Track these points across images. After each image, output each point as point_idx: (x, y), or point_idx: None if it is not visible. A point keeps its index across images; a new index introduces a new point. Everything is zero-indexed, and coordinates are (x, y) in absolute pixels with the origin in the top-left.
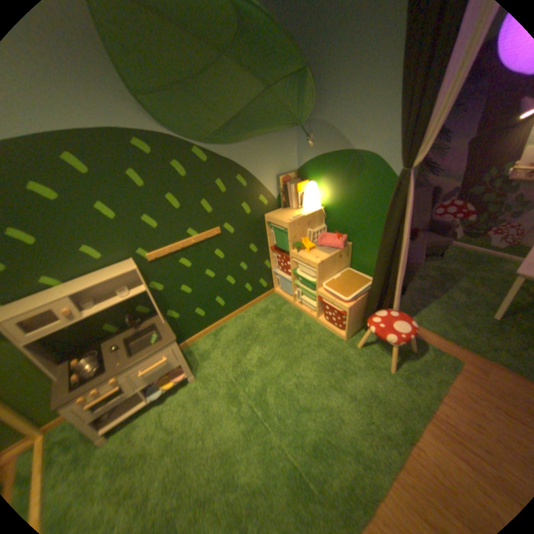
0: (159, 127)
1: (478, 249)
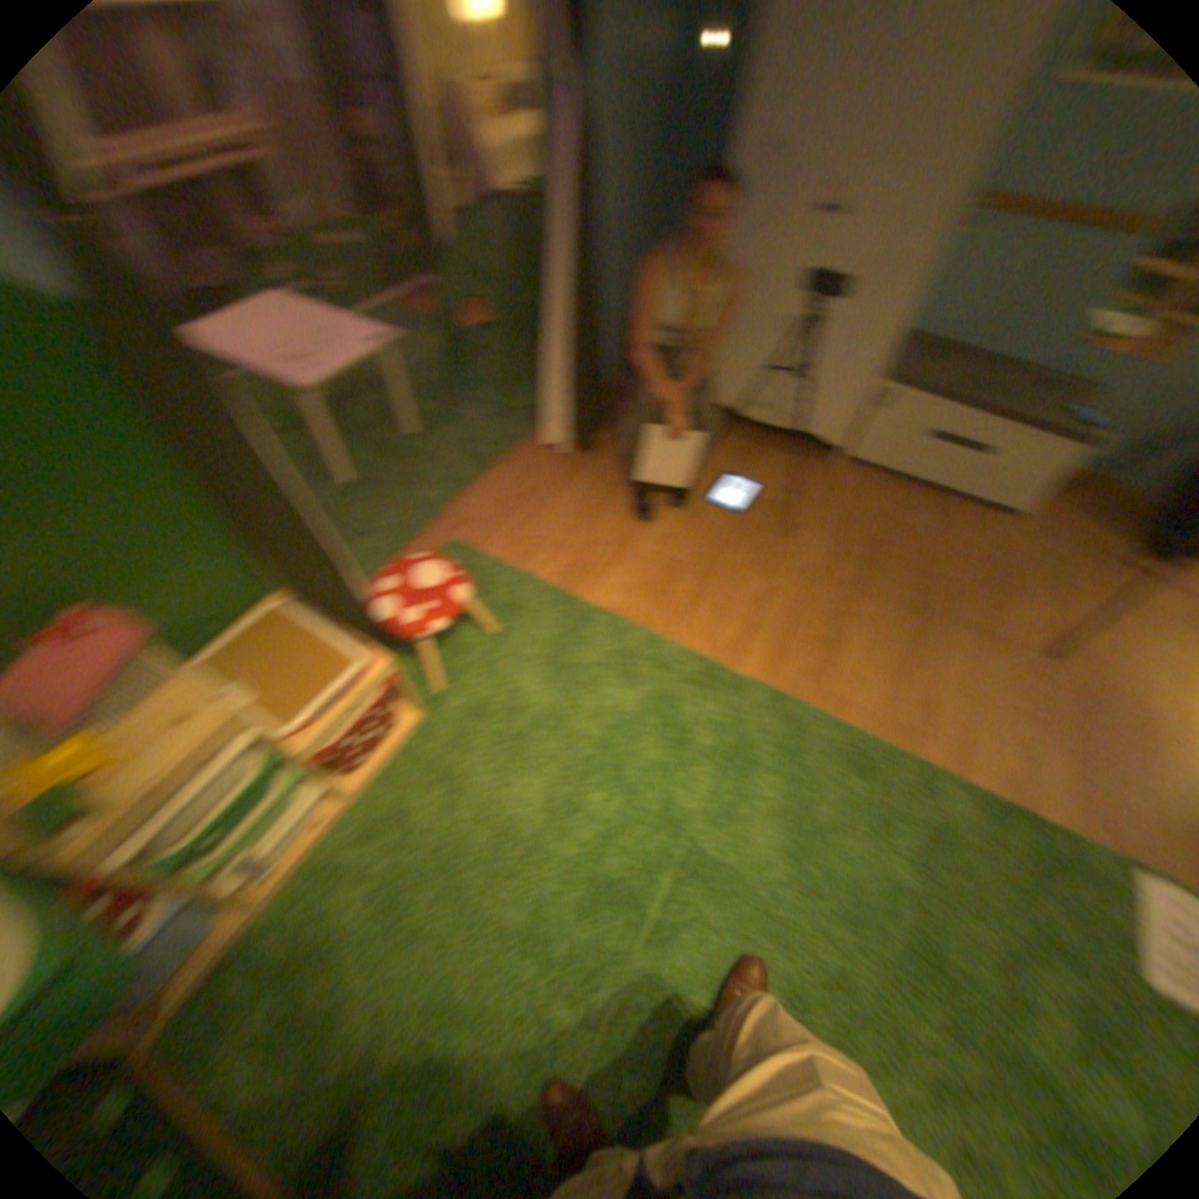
0: None
1: None
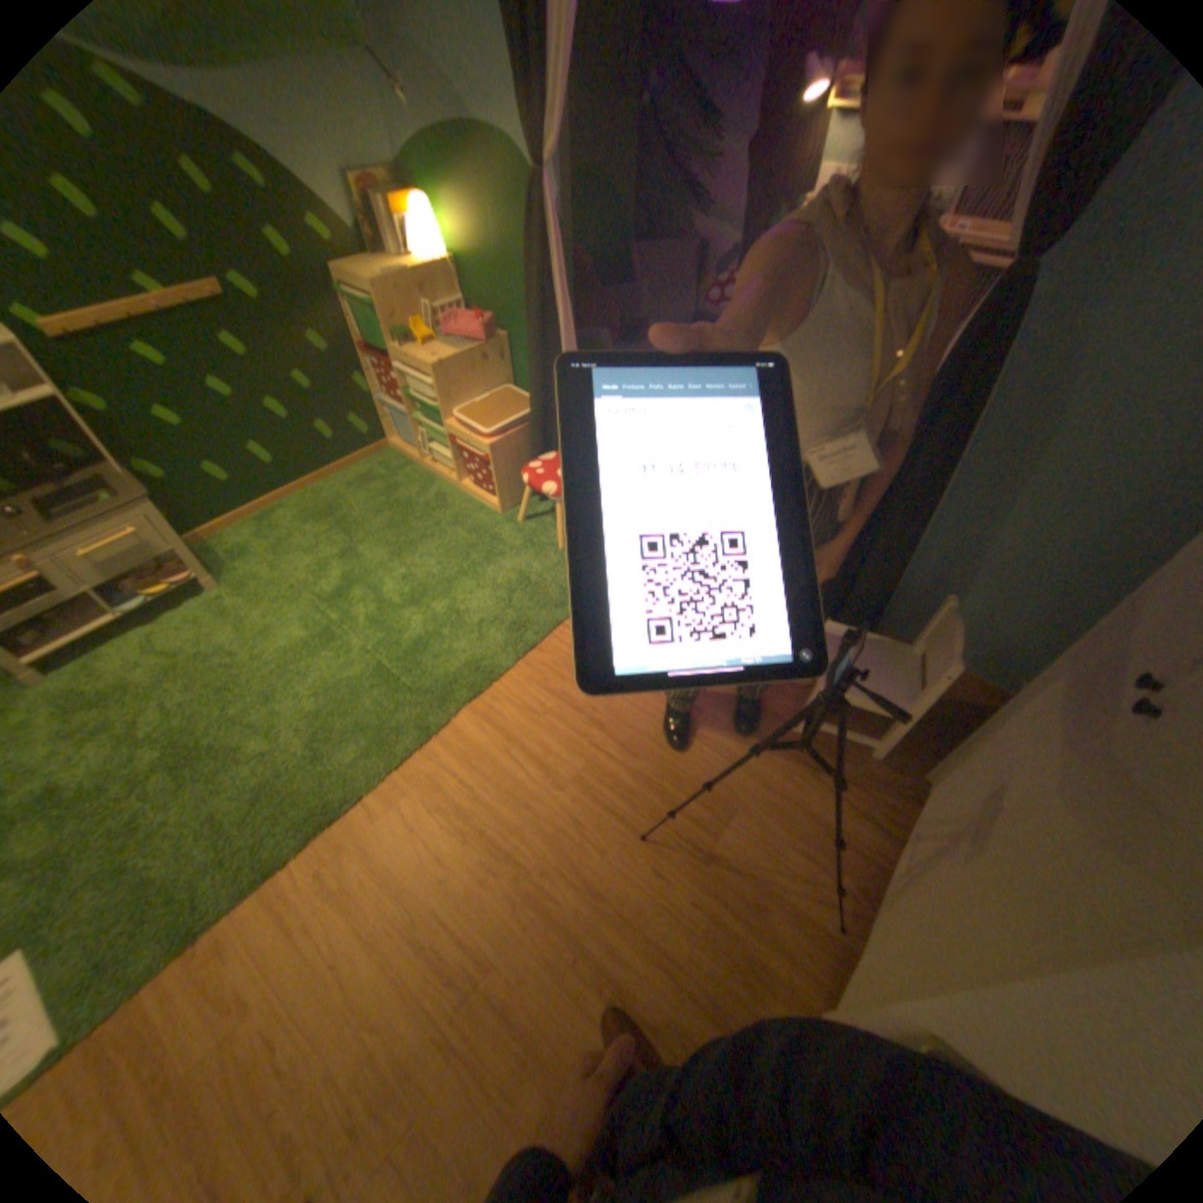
0: None
1: None
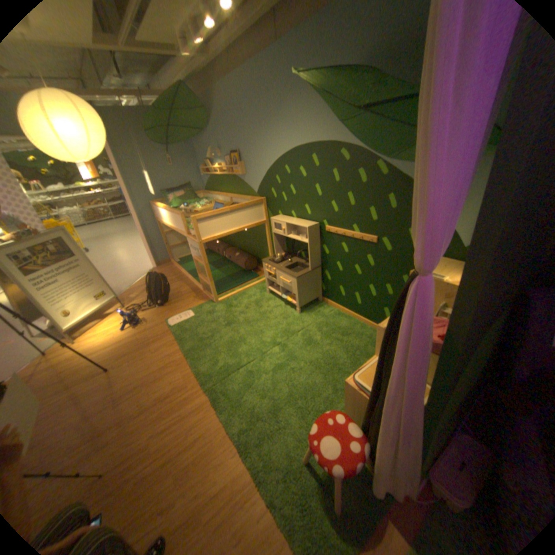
0: (357, 142)
1: None
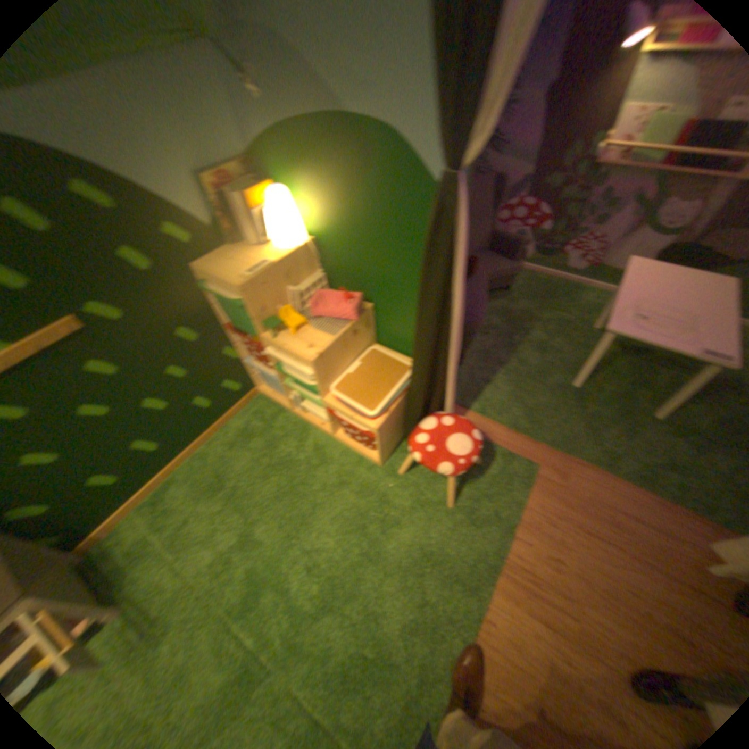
0: None
1: (553, 273)
